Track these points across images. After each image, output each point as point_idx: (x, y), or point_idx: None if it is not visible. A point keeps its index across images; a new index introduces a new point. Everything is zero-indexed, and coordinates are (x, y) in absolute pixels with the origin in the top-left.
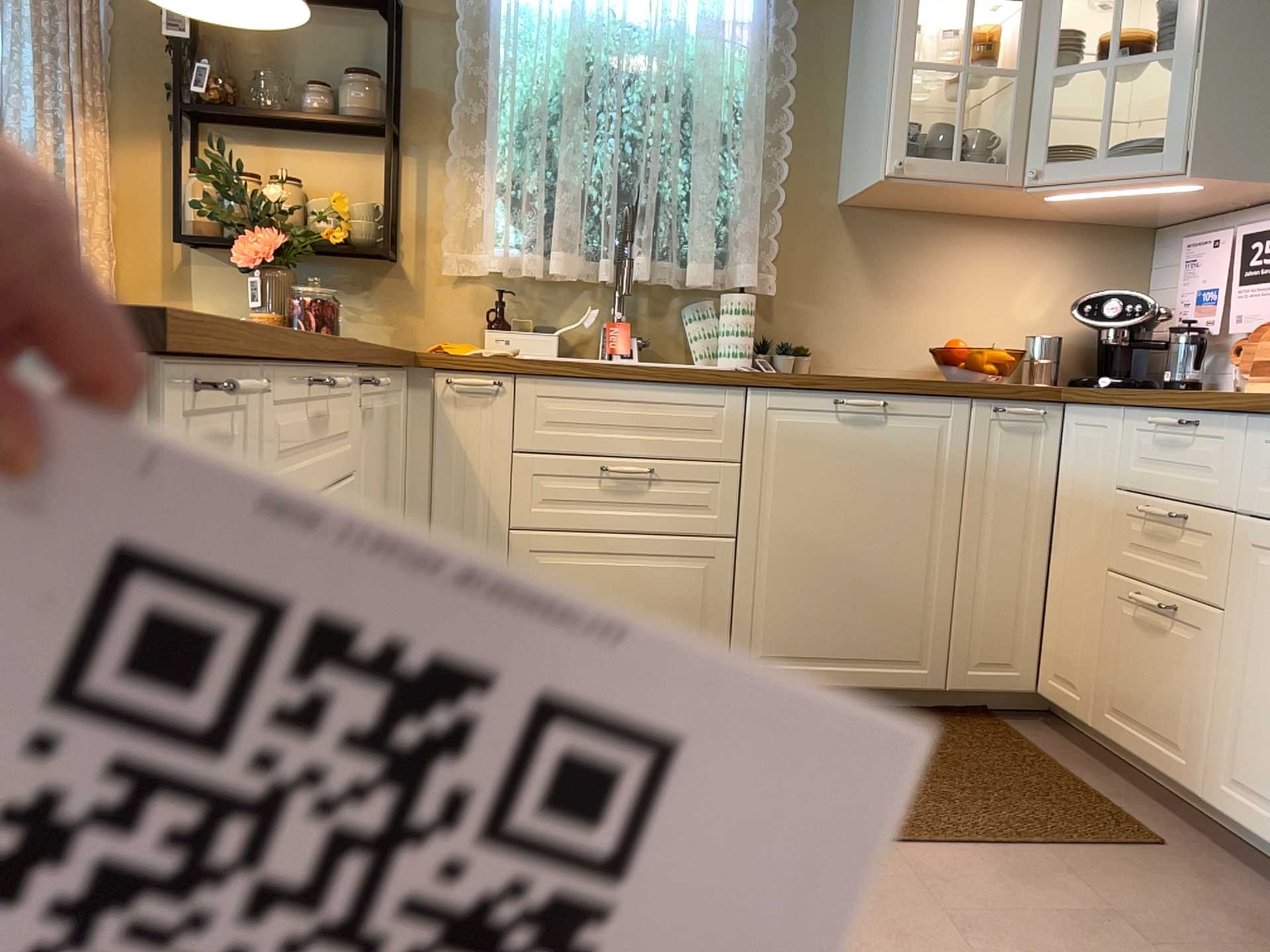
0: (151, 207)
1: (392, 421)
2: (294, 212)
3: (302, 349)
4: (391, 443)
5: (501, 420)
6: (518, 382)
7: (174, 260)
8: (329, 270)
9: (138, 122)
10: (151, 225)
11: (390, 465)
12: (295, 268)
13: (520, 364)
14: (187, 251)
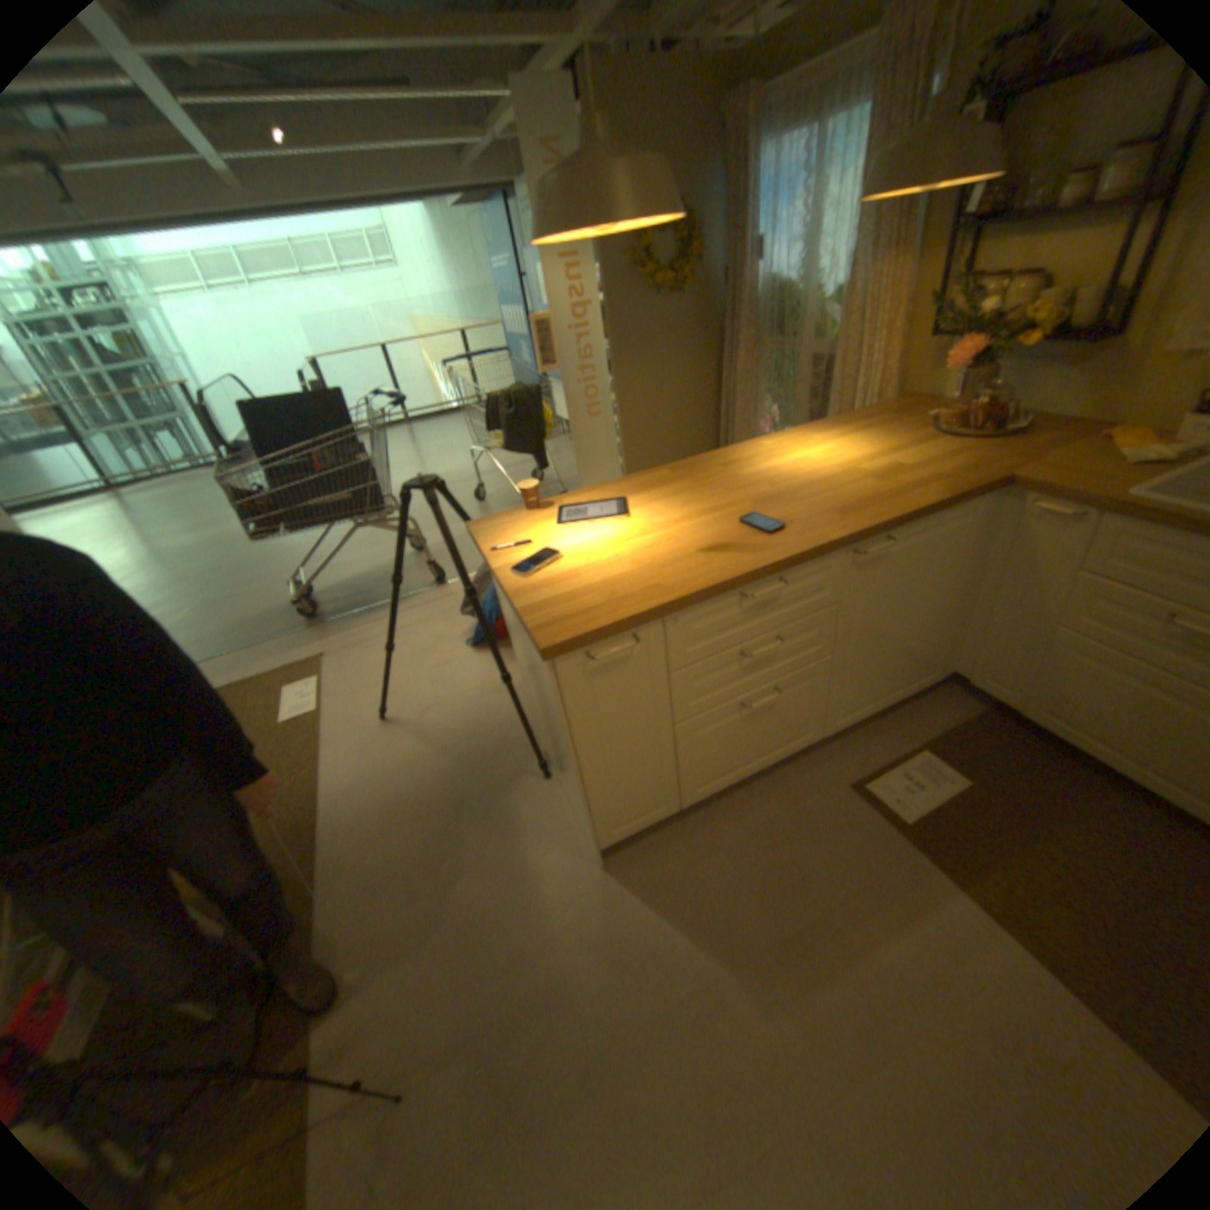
0: (932, 299)
1: (947, 539)
2: (1019, 304)
3: (733, 581)
4: (944, 553)
5: (1078, 543)
6: (1106, 516)
7: (939, 339)
8: (1051, 344)
9: (936, 232)
10: (930, 313)
11: (941, 566)
12: (1023, 342)
13: (1110, 502)
14: (948, 331)
